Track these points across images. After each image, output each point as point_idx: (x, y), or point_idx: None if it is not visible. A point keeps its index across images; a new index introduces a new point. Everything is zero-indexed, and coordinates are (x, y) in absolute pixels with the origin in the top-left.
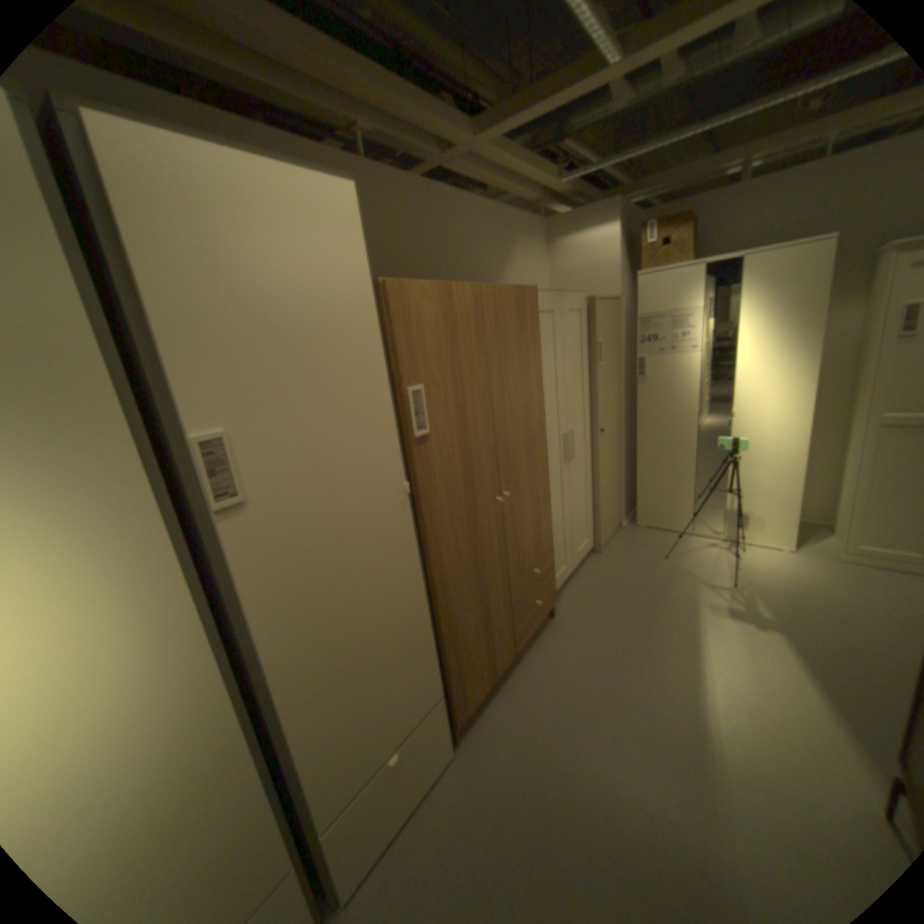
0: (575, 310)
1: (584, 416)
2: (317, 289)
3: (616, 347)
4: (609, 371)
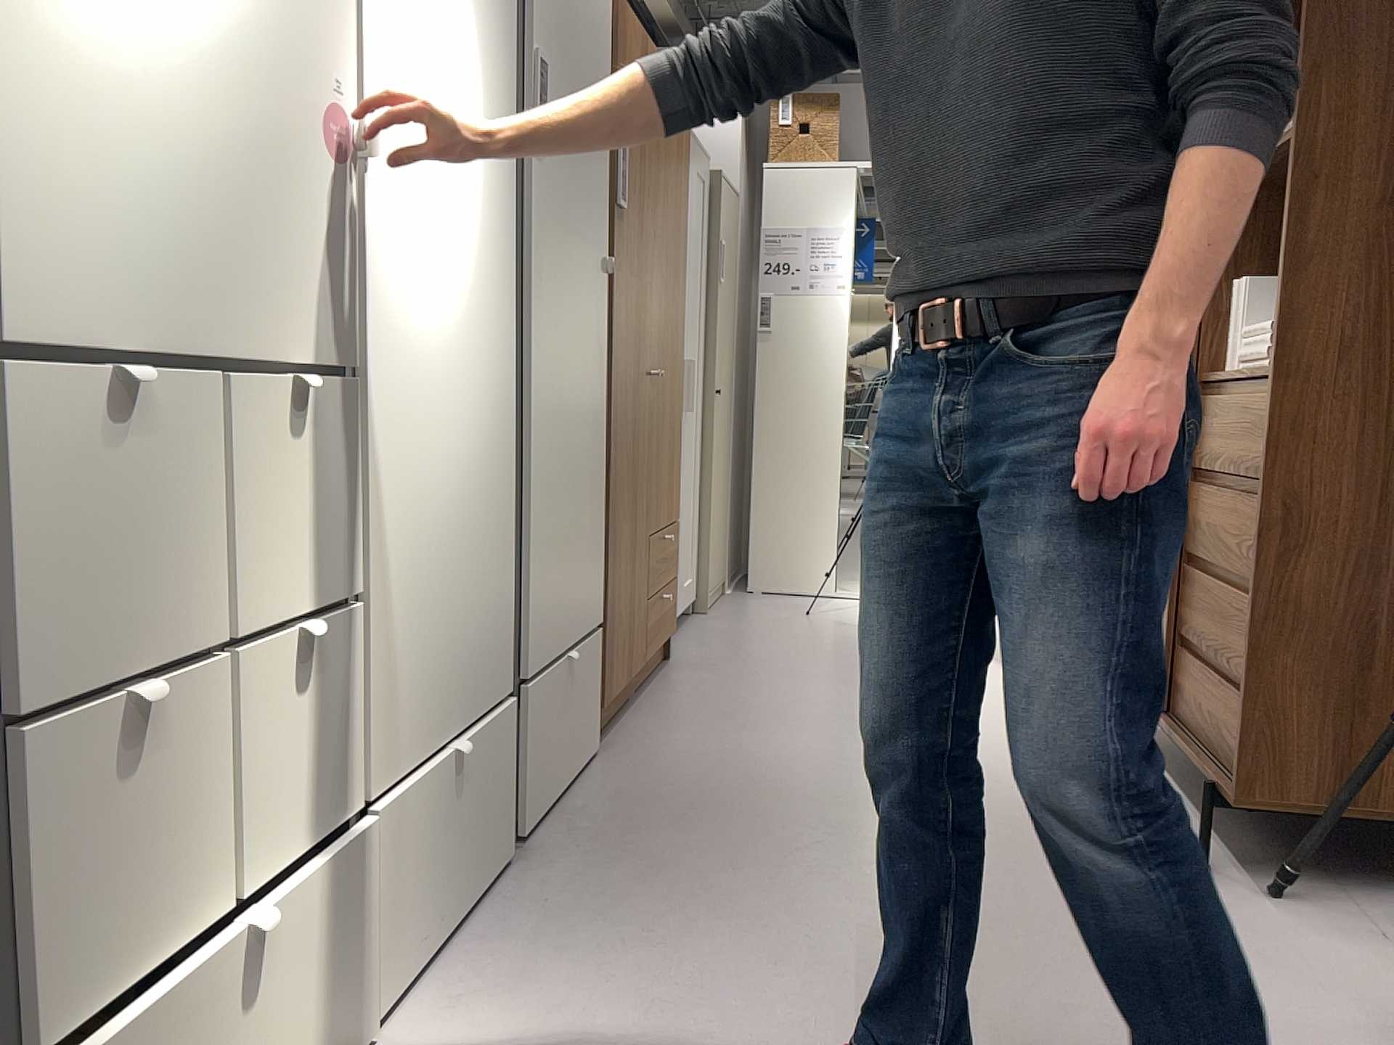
0: (700, 176)
1: (698, 352)
2: None
3: (734, 268)
4: (727, 299)
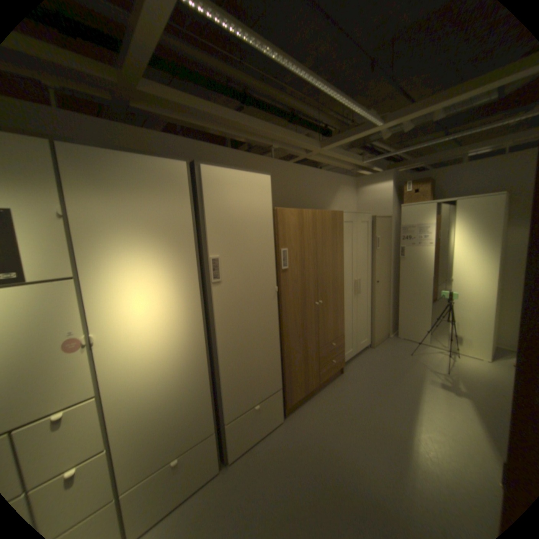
0: (365, 221)
1: (368, 273)
2: (254, 212)
3: (389, 241)
4: (384, 252)
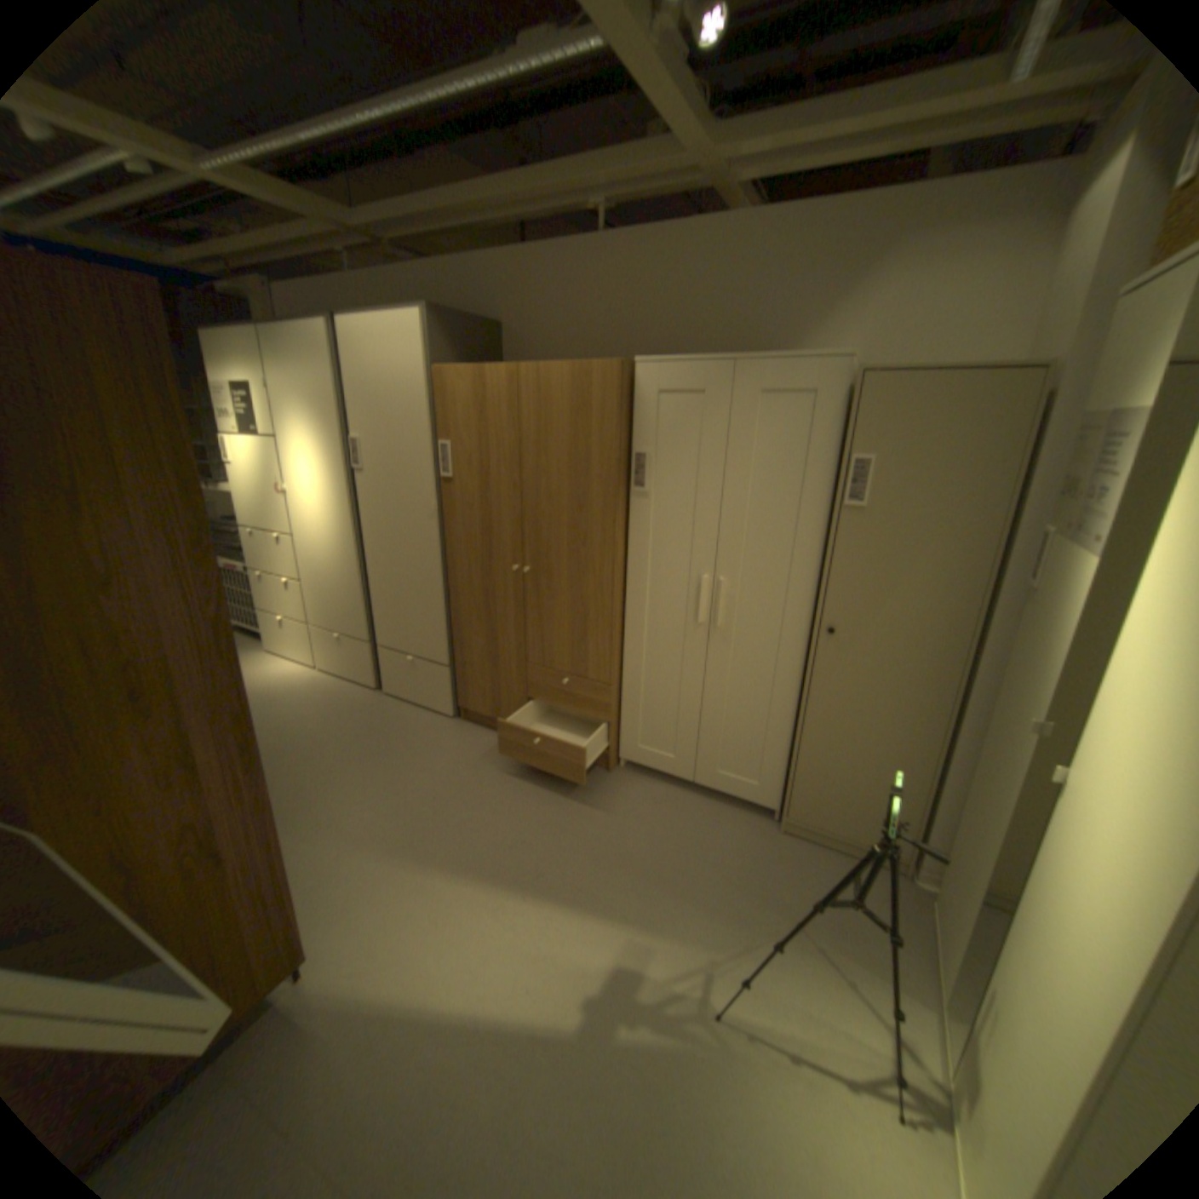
0: (790, 390)
1: (790, 581)
2: (396, 377)
3: (981, 485)
4: (912, 528)
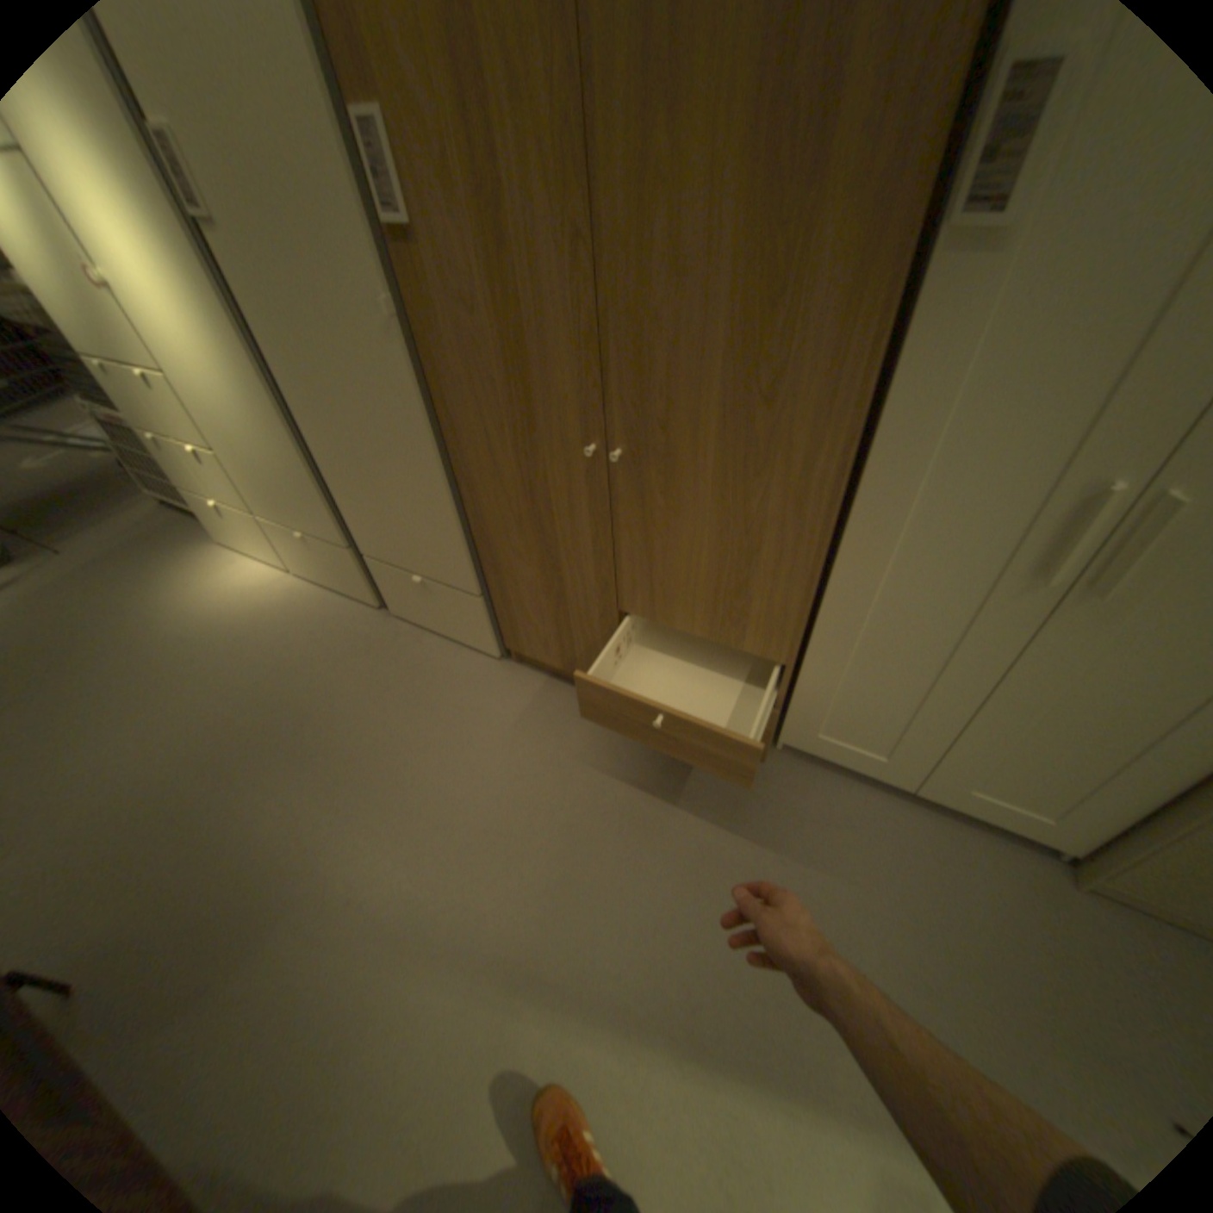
0: None
1: None
2: None
3: None
4: None
